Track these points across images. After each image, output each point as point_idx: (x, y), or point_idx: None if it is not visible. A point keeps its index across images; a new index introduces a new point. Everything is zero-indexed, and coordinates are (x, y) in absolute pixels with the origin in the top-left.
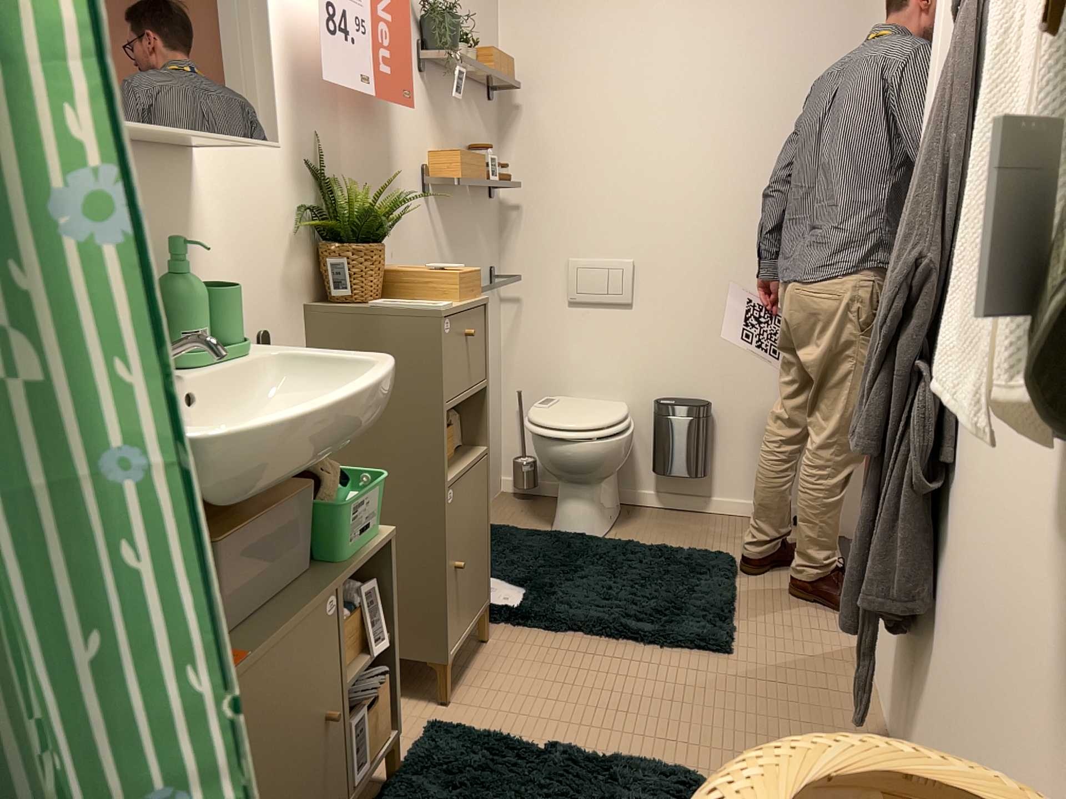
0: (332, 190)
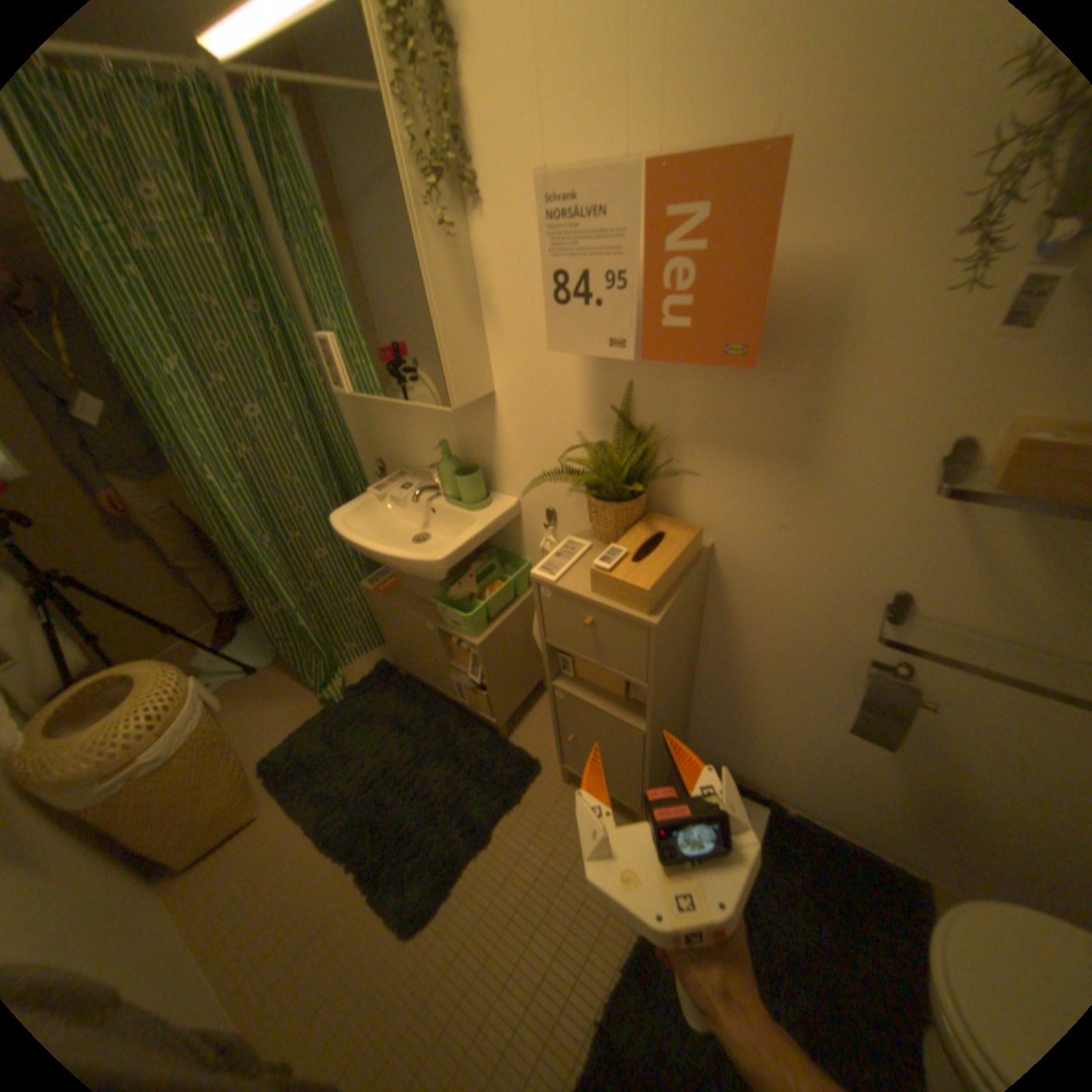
0: (641, 430)
